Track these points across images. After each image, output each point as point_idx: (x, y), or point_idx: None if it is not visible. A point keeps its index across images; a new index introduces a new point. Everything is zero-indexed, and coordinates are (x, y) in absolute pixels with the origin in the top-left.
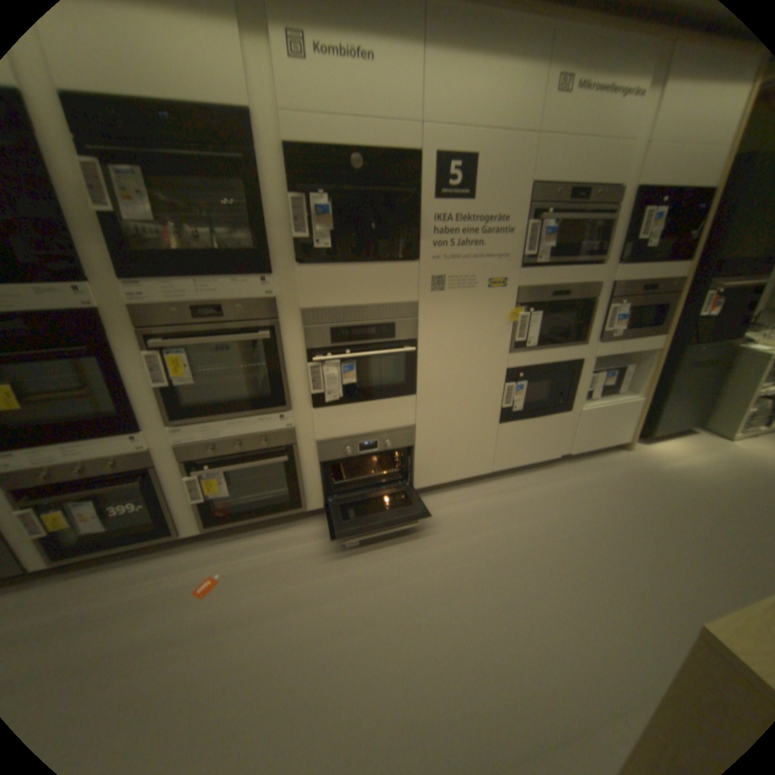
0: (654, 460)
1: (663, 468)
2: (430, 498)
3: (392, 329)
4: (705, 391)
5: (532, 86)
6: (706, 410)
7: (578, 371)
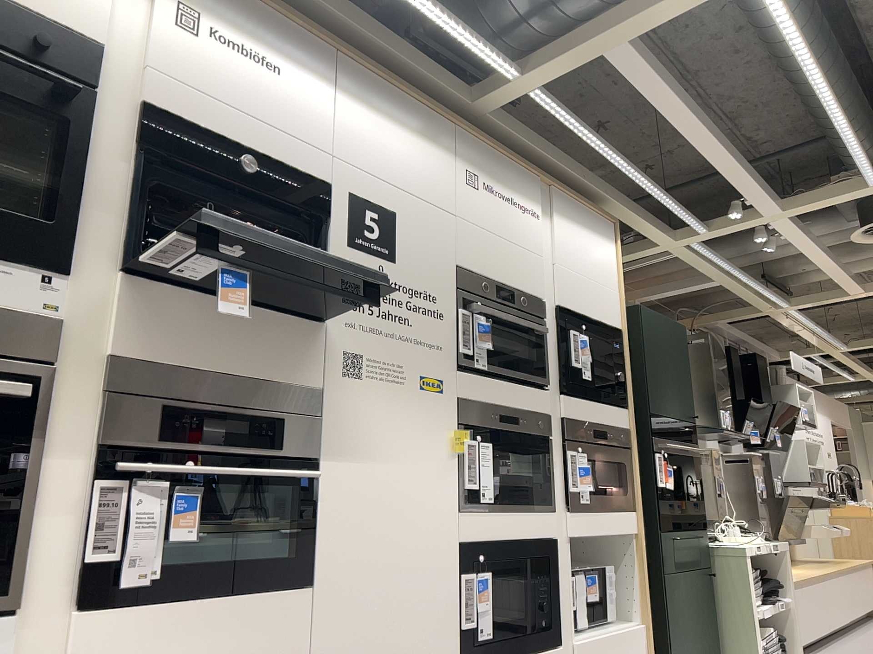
0: None
1: None
2: None
3: (279, 429)
4: (700, 615)
5: (443, 168)
6: (713, 652)
7: (555, 560)
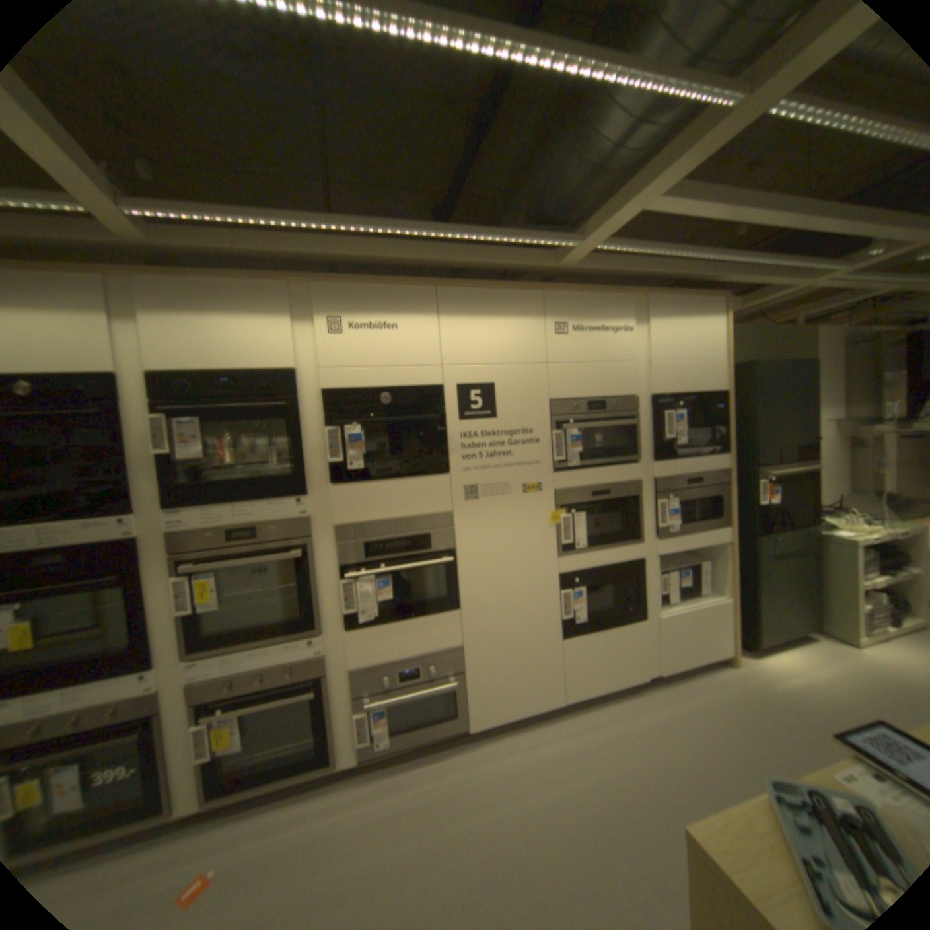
0: (767, 680)
1: (778, 689)
2: (492, 746)
3: (428, 539)
4: (803, 588)
5: (533, 333)
6: (815, 611)
7: (642, 573)
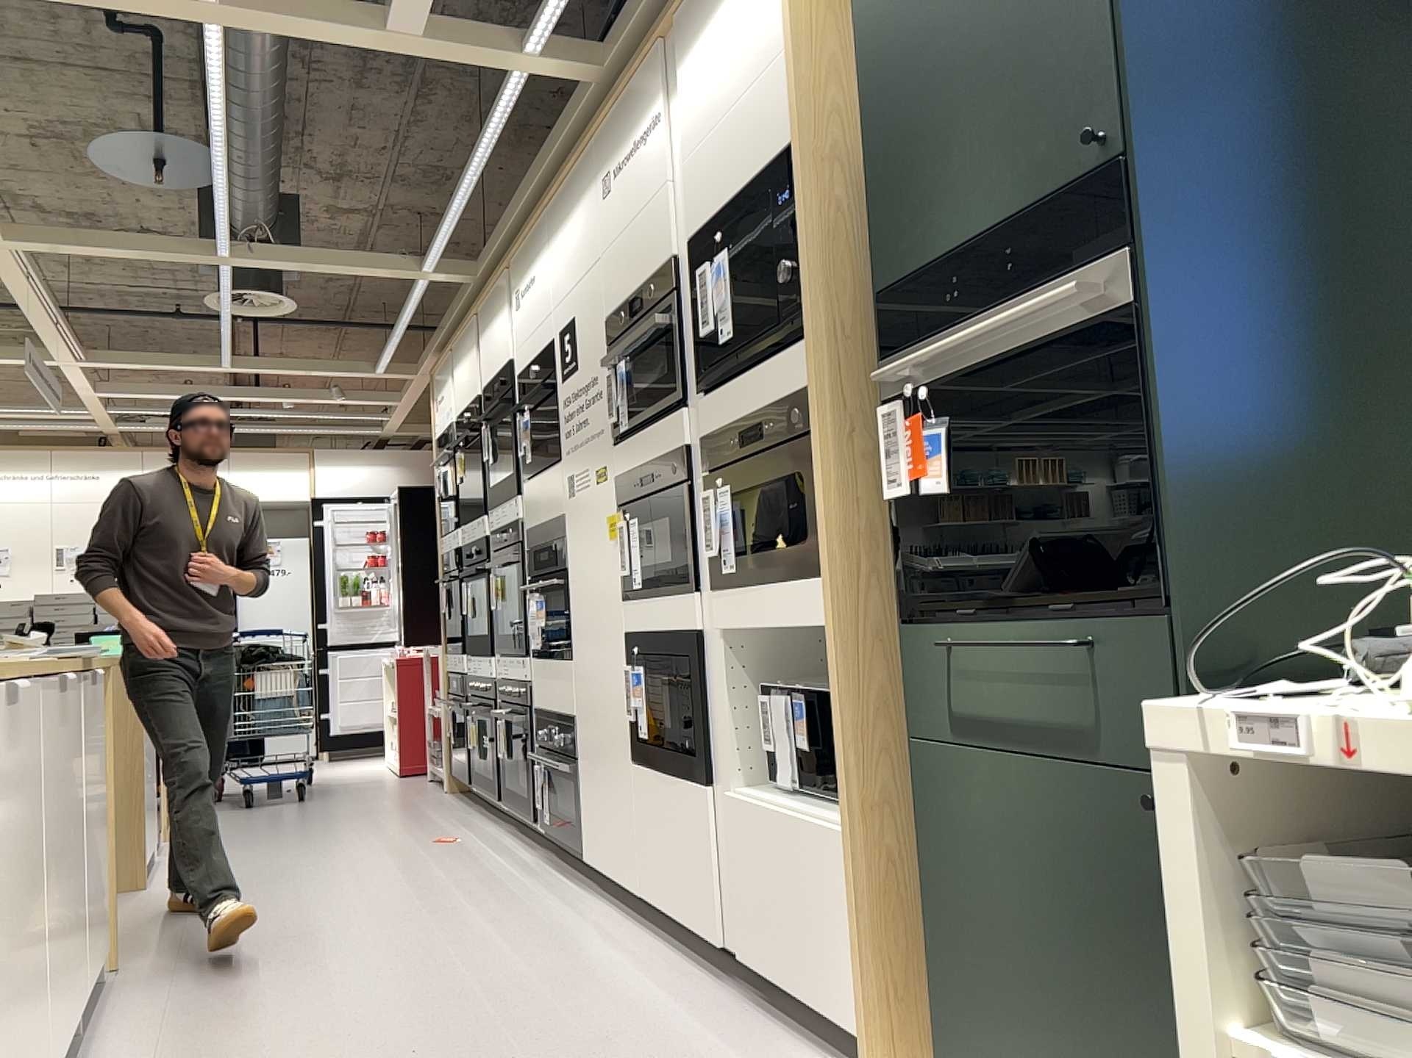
0: None
1: None
2: (593, 898)
3: (553, 552)
4: (1121, 939)
5: (591, 214)
6: None
7: (698, 665)
